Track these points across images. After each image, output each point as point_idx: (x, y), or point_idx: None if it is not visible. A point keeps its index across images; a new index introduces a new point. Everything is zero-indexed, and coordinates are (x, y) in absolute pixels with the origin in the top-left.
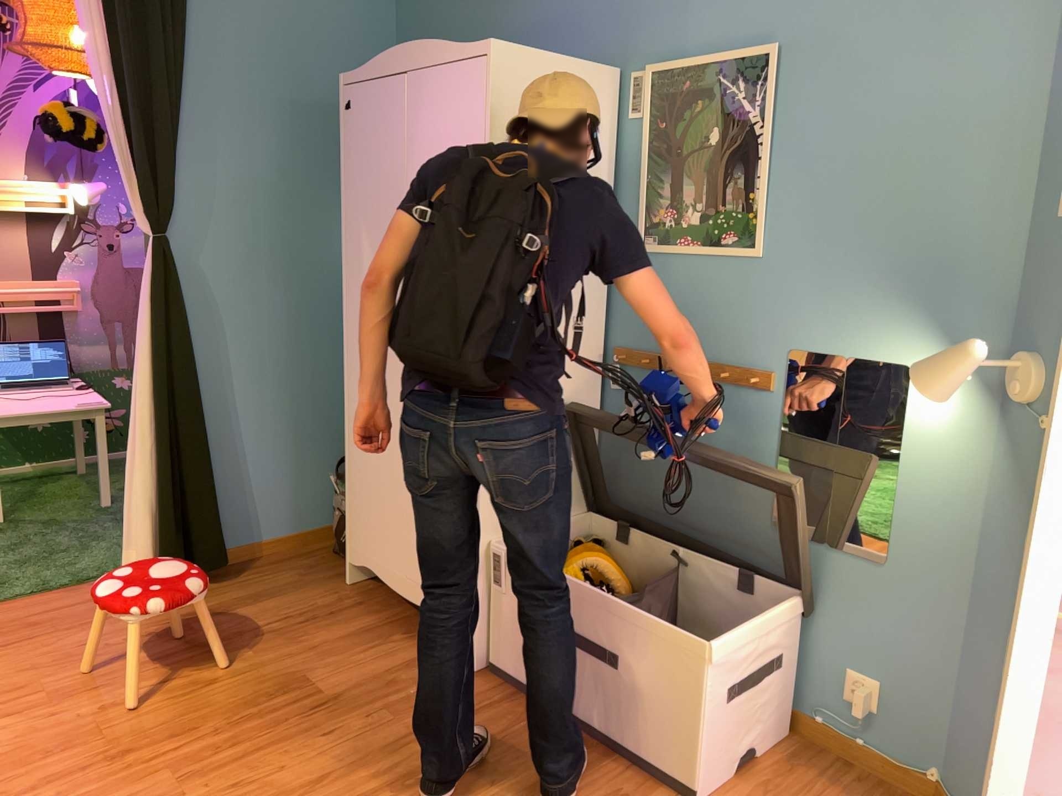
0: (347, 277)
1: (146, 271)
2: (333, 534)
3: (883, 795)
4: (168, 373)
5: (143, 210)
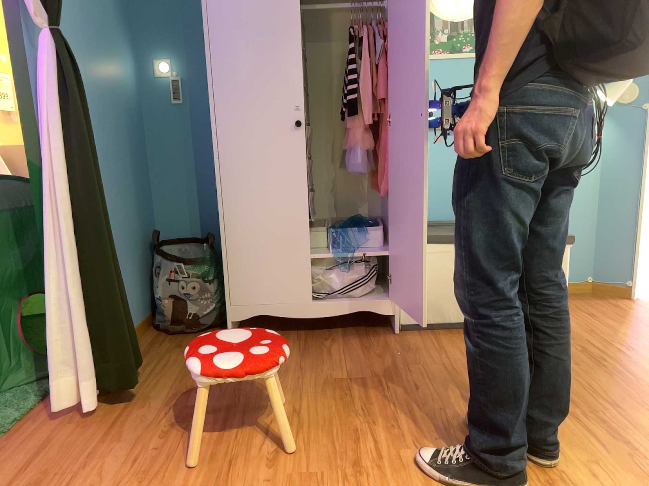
0: (215, 82)
1: (48, 69)
2: (148, 325)
3: (580, 297)
4: (86, 179)
5: (37, 1)
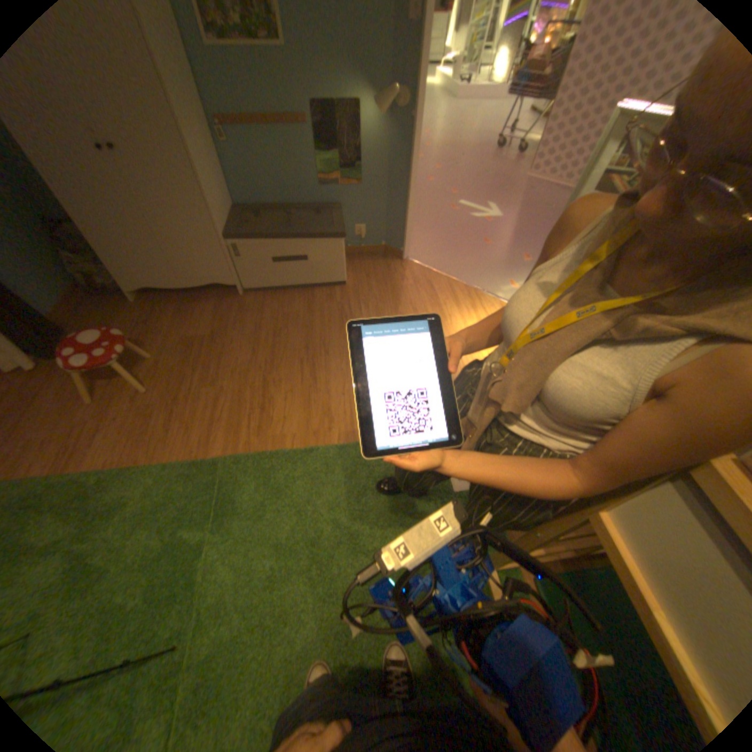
0: None
1: None
2: (76, 289)
3: (374, 256)
4: None
5: None
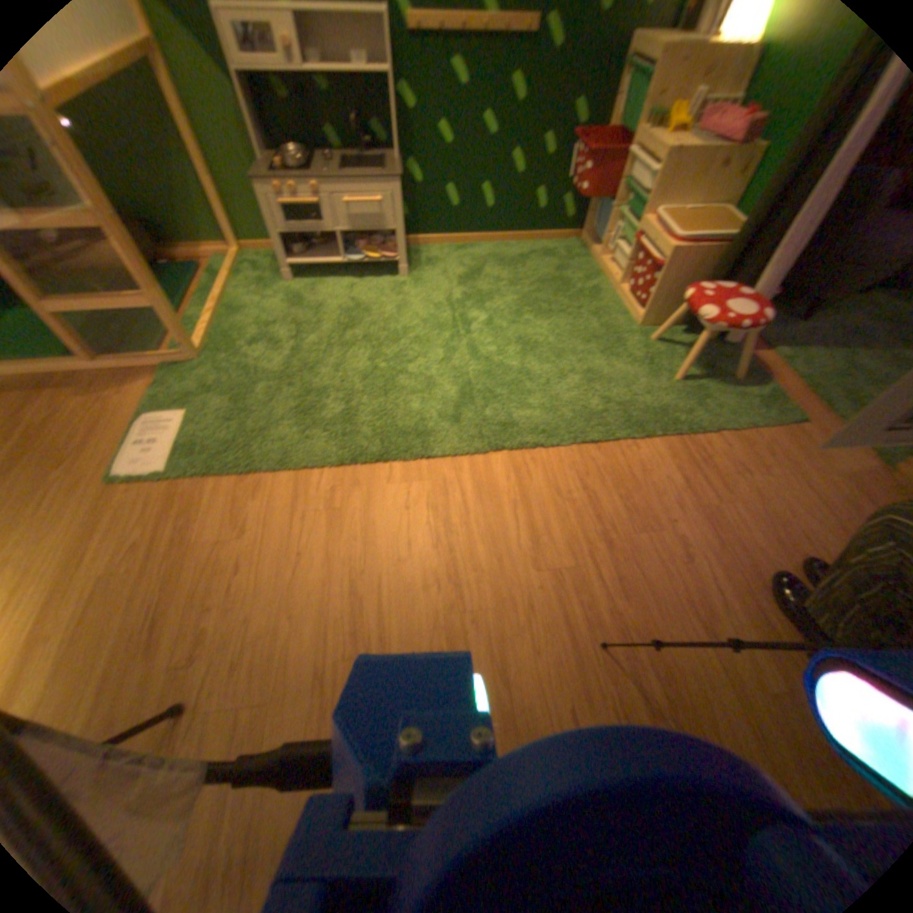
0: None
1: None
2: None
3: None
4: None
5: None
